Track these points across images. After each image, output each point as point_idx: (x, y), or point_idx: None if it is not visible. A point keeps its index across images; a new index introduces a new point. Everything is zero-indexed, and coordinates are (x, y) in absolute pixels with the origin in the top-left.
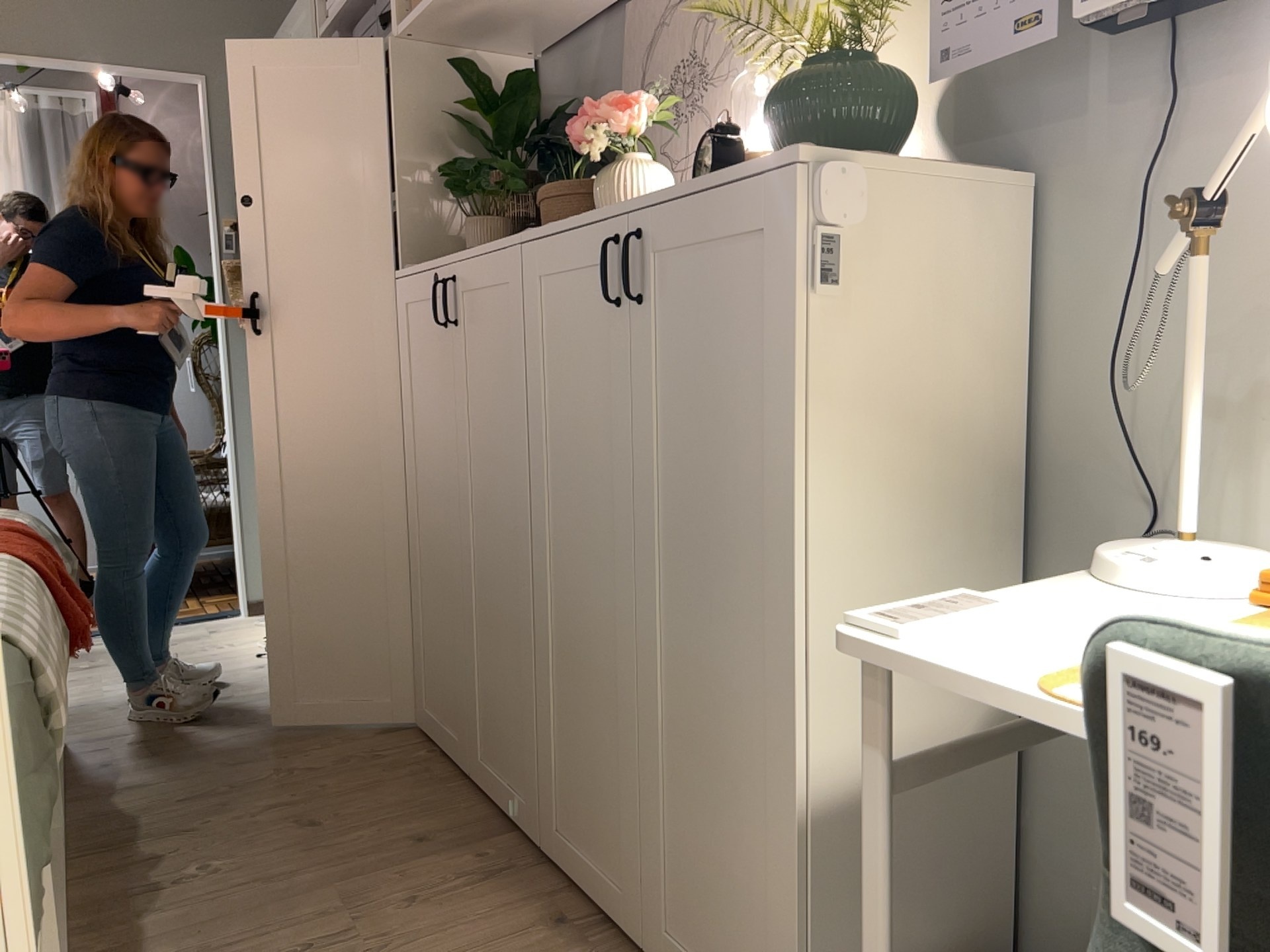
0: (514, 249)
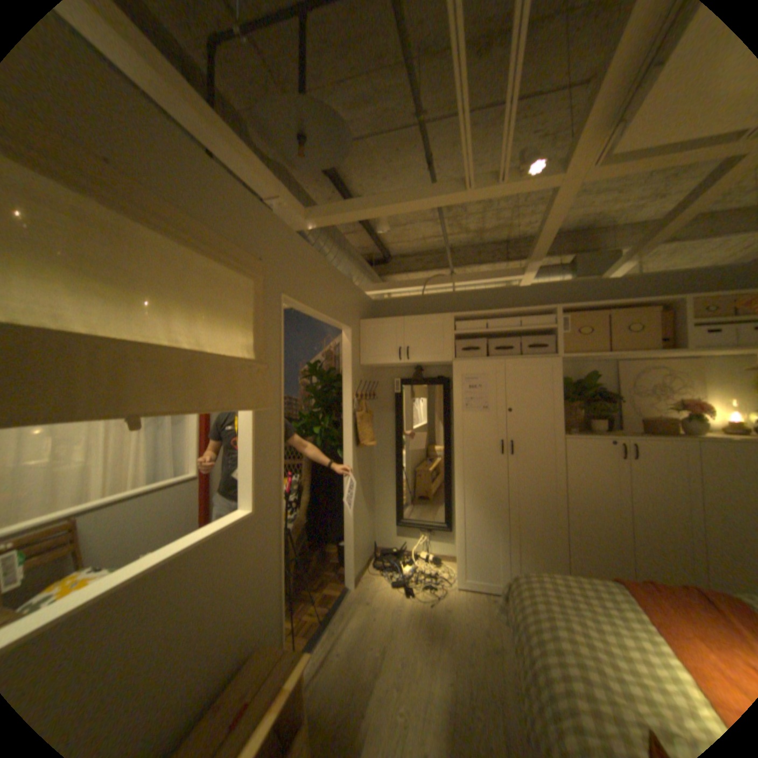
0: (694, 443)
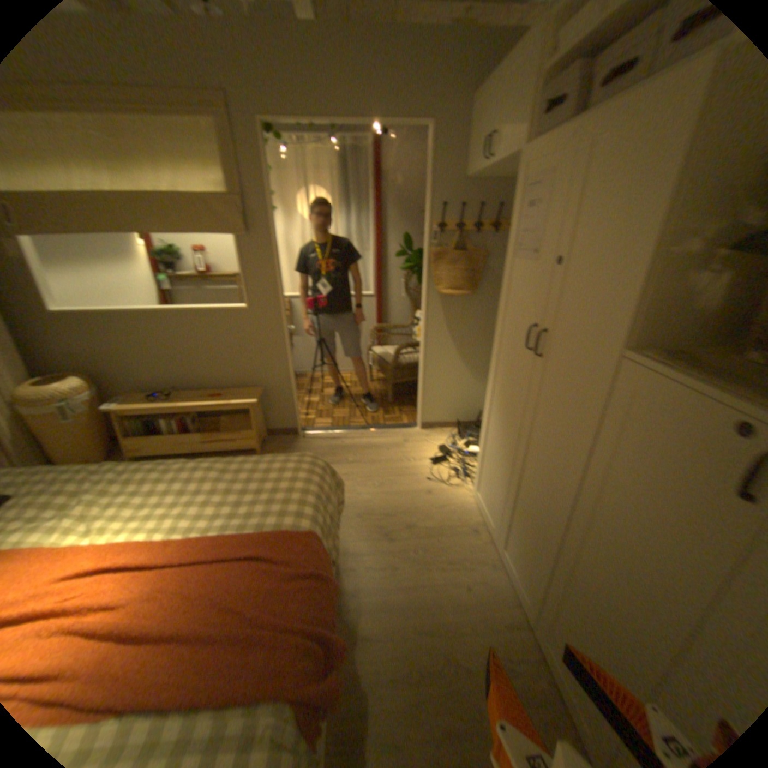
0: None
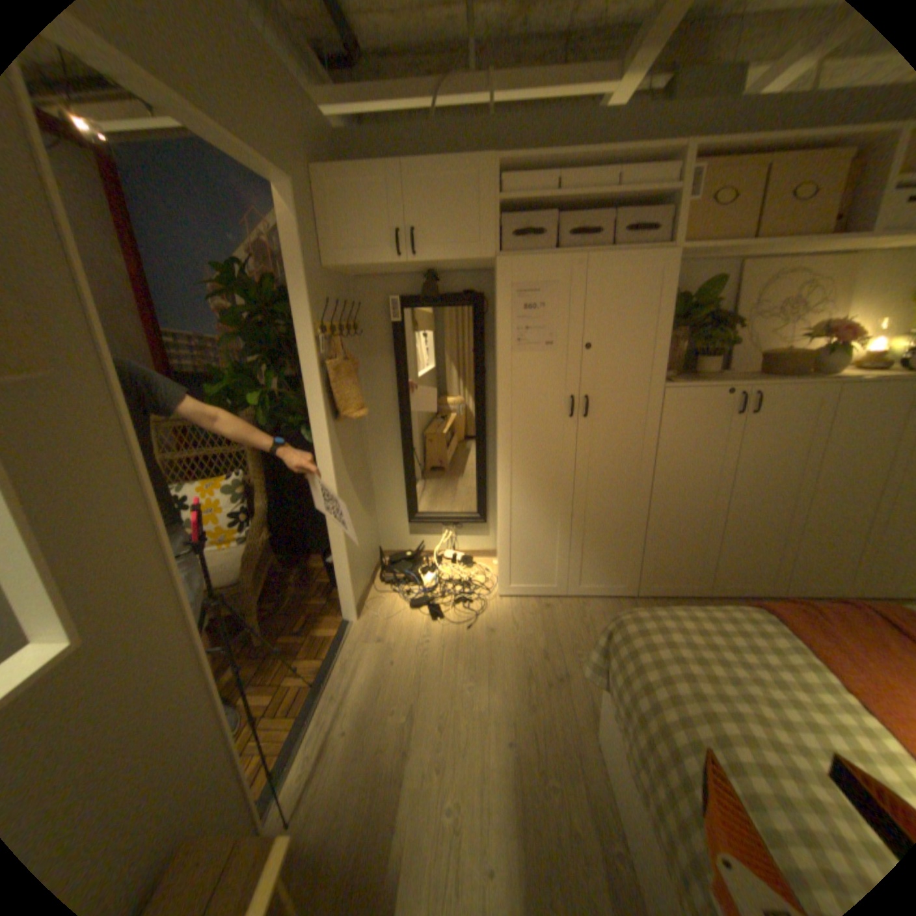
0: (836, 385)
